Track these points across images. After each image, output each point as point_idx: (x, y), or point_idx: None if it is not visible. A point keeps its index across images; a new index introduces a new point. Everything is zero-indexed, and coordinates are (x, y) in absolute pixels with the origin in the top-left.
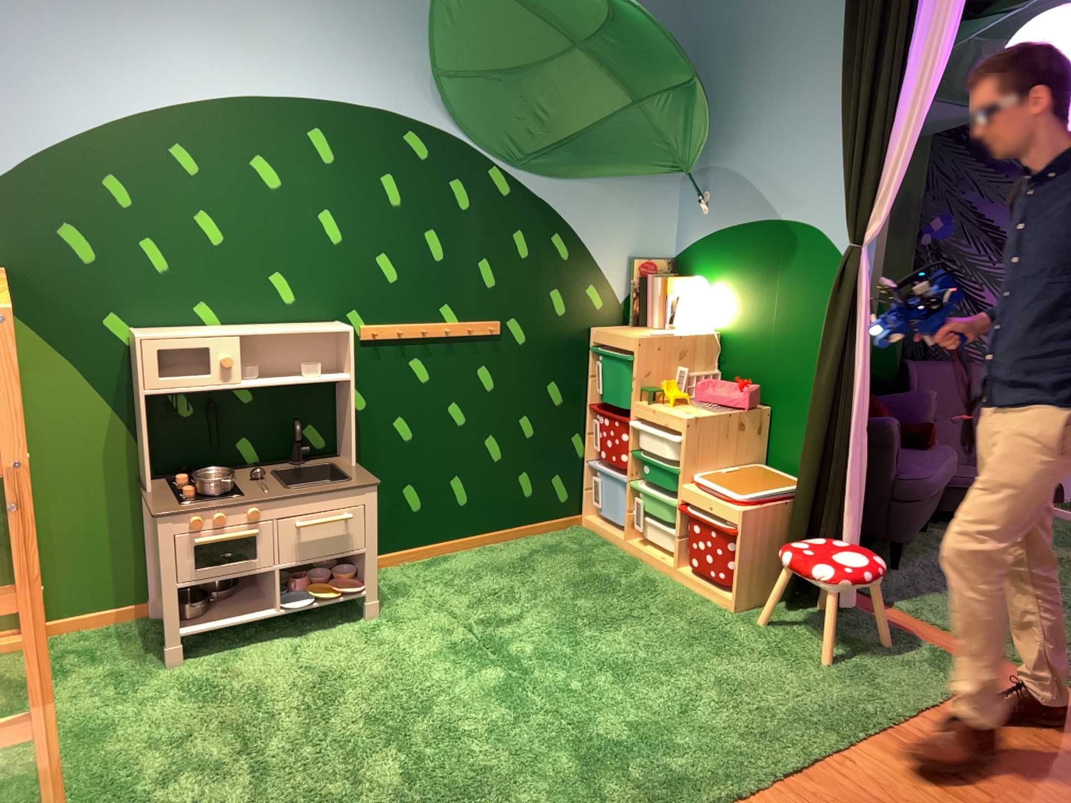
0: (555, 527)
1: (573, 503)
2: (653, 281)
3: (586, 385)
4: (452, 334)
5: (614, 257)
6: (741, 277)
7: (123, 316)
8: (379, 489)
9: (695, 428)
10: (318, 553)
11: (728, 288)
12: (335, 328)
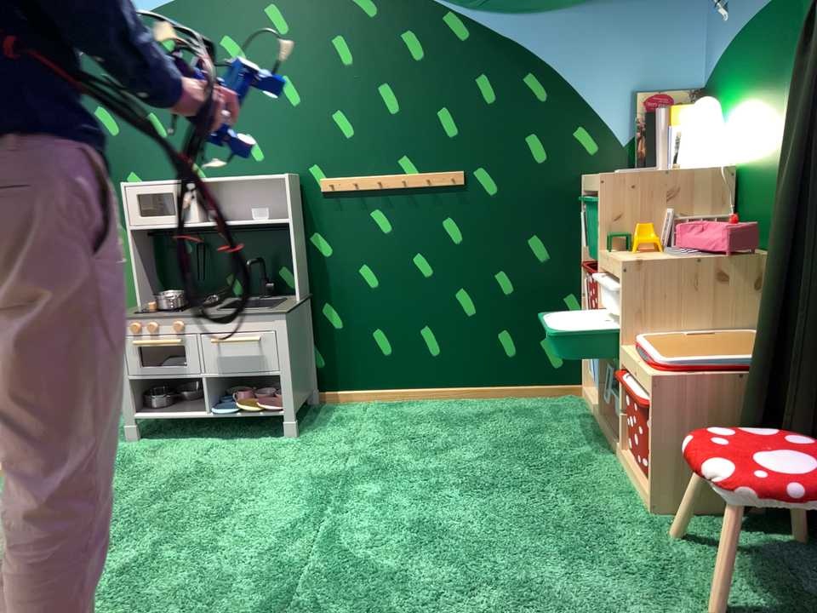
0: (547, 395)
1: (573, 373)
2: (662, 112)
3: (580, 239)
4: (409, 183)
5: (611, 91)
6: (758, 80)
7: (131, 173)
8: (286, 320)
9: (643, 274)
10: (232, 372)
11: (747, 101)
12: (275, 175)
